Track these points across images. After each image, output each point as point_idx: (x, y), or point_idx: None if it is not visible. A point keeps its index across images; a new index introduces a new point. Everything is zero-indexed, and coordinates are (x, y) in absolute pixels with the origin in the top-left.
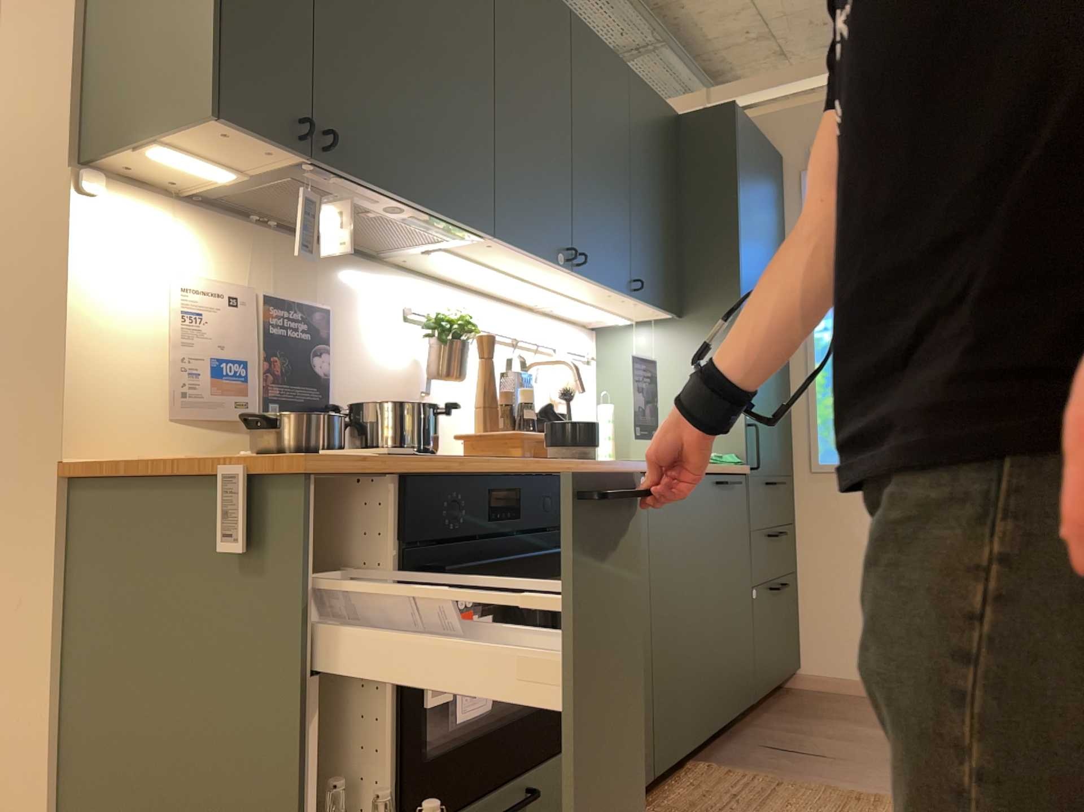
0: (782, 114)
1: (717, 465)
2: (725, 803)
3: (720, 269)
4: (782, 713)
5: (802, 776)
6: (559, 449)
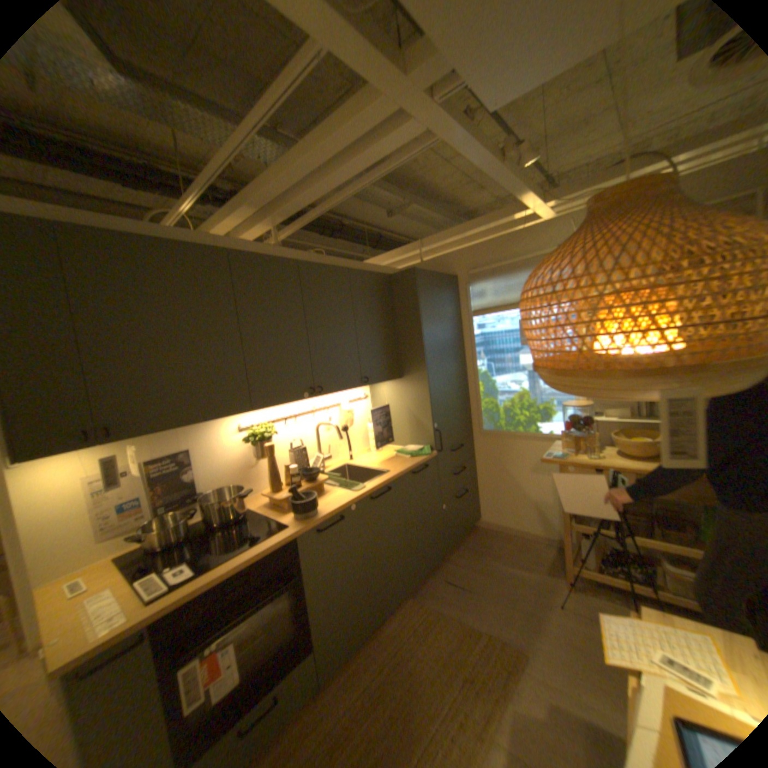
0: (455, 252)
1: (416, 457)
2: (407, 638)
3: (415, 356)
4: (464, 551)
5: (453, 611)
6: (293, 516)
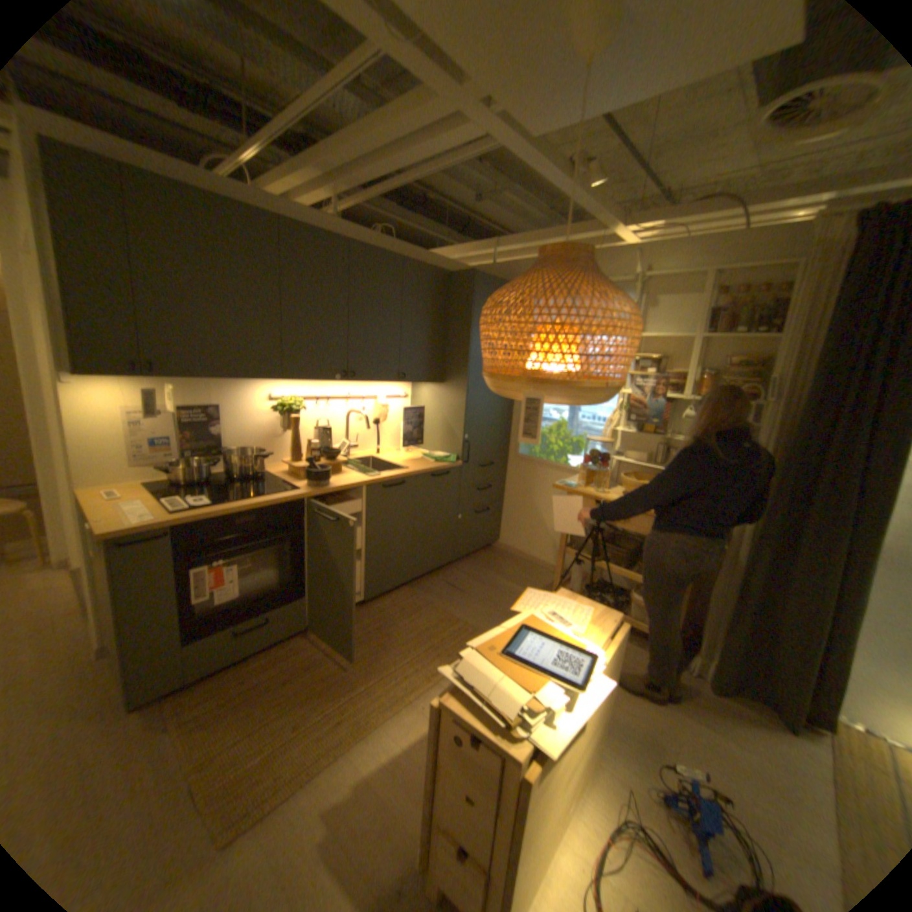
0: (528, 261)
1: (440, 463)
2: (394, 613)
3: (459, 363)
4: (472, 563)
5: (442, 603)
6: (305, 482)
